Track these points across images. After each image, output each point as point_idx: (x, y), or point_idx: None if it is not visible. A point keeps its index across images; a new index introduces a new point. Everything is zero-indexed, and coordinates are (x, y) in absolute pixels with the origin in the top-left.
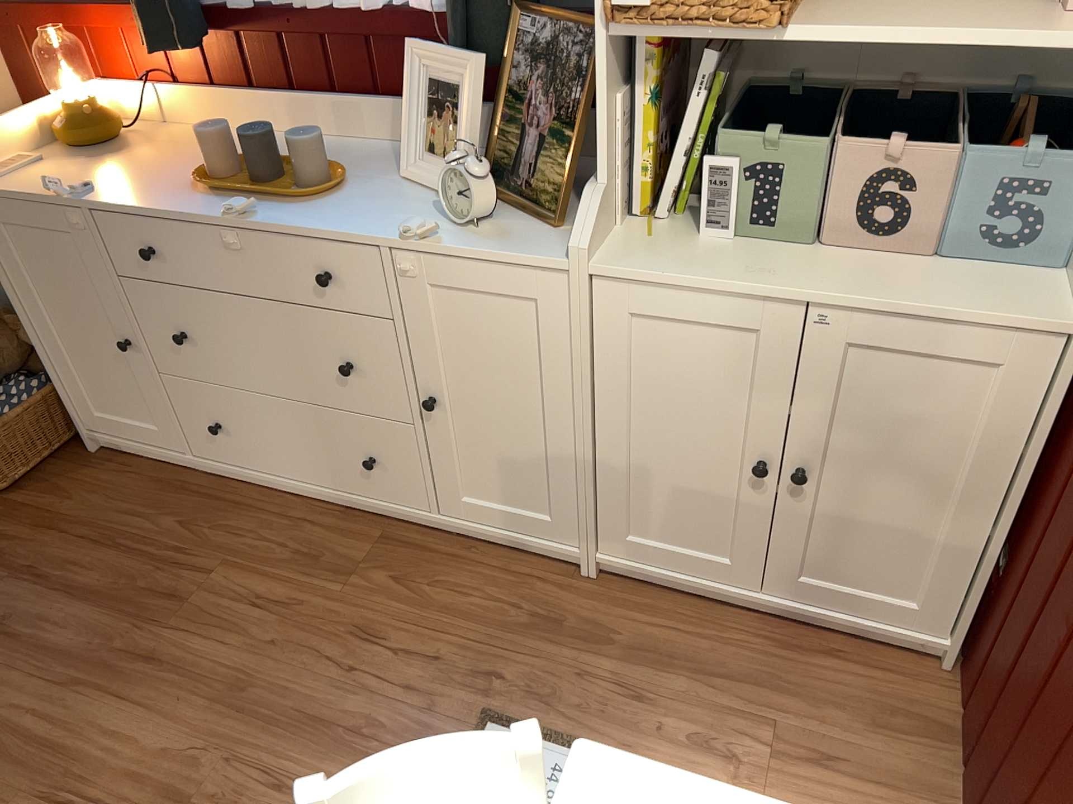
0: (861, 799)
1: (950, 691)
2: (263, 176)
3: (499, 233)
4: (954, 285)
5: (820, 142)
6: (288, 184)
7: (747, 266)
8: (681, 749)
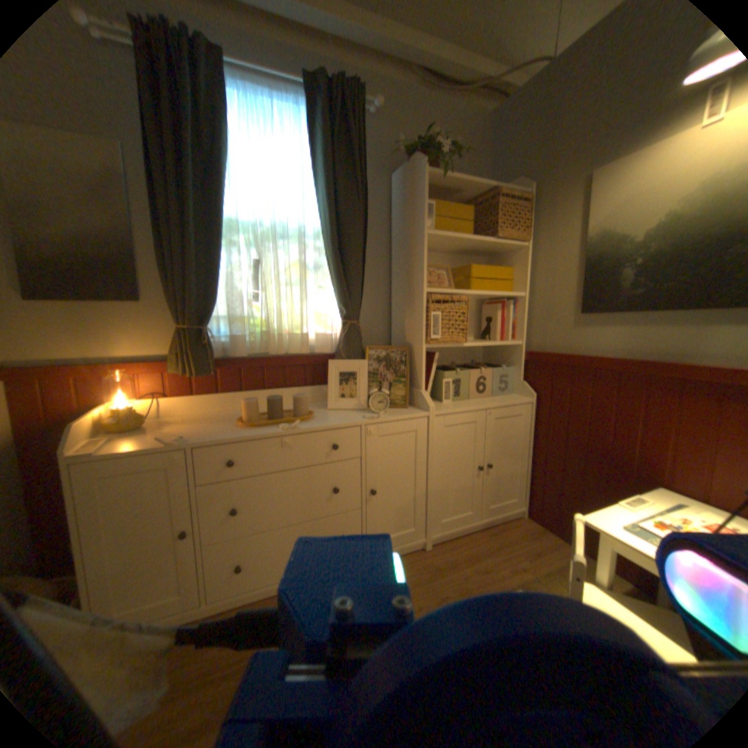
0: (560, 560)
1: (536, 524)
2: (273, 415)
3: (391, 412)
4: (504, 399)
5: (464, 371)
6: (284, 417)
7: (464, 405)
8: (518, 580)
